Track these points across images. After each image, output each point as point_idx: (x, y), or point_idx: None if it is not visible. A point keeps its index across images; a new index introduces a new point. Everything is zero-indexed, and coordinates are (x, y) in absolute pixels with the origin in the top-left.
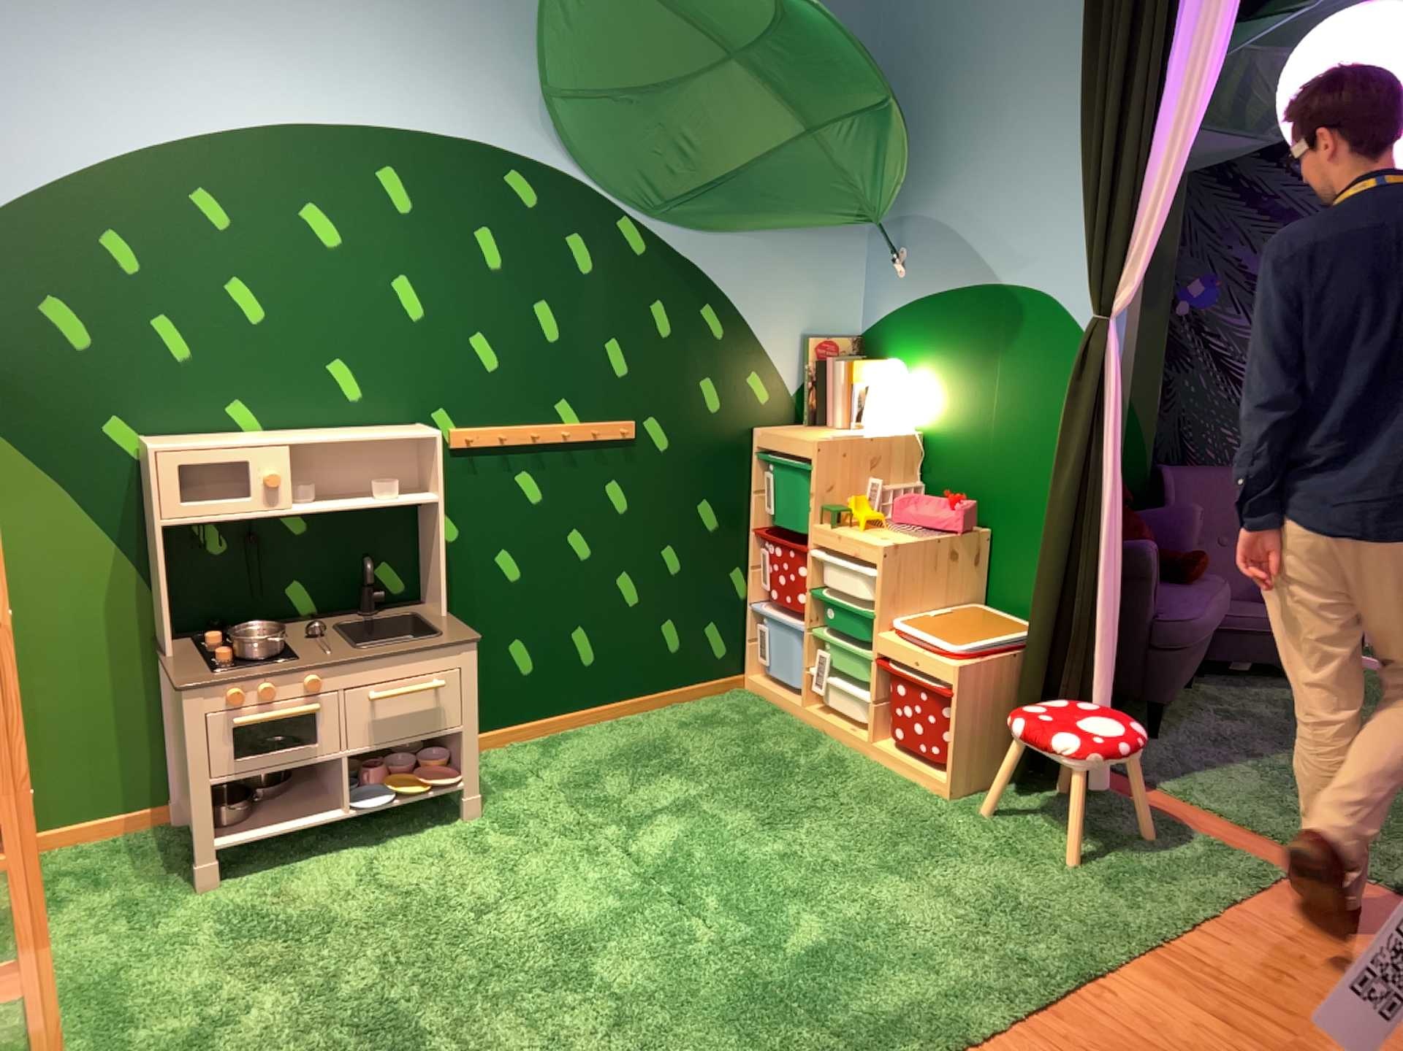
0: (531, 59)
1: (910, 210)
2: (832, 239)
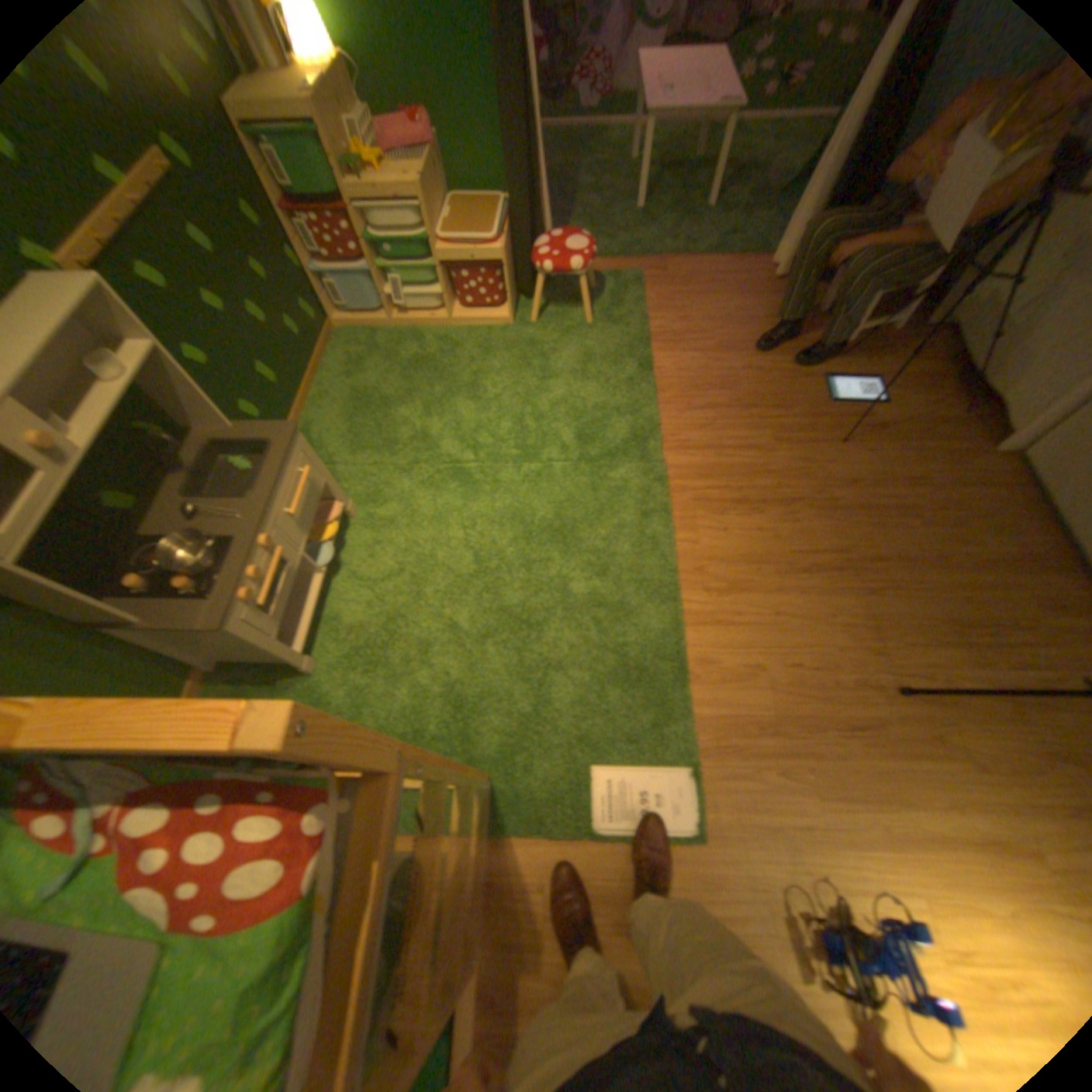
0: None
1: None
2: None
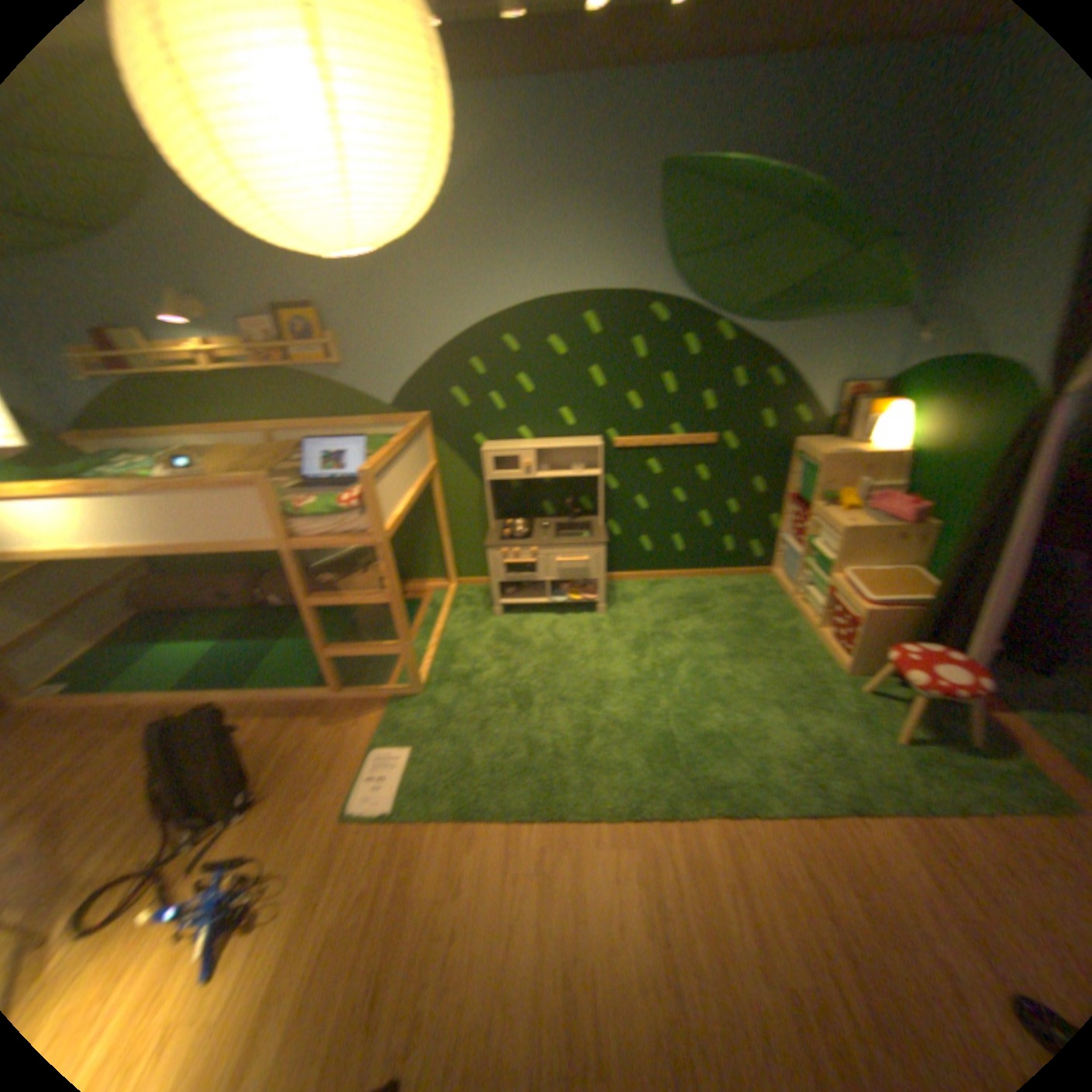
0: (667, 236)
1: (940, 294)
2: (875, 317)
